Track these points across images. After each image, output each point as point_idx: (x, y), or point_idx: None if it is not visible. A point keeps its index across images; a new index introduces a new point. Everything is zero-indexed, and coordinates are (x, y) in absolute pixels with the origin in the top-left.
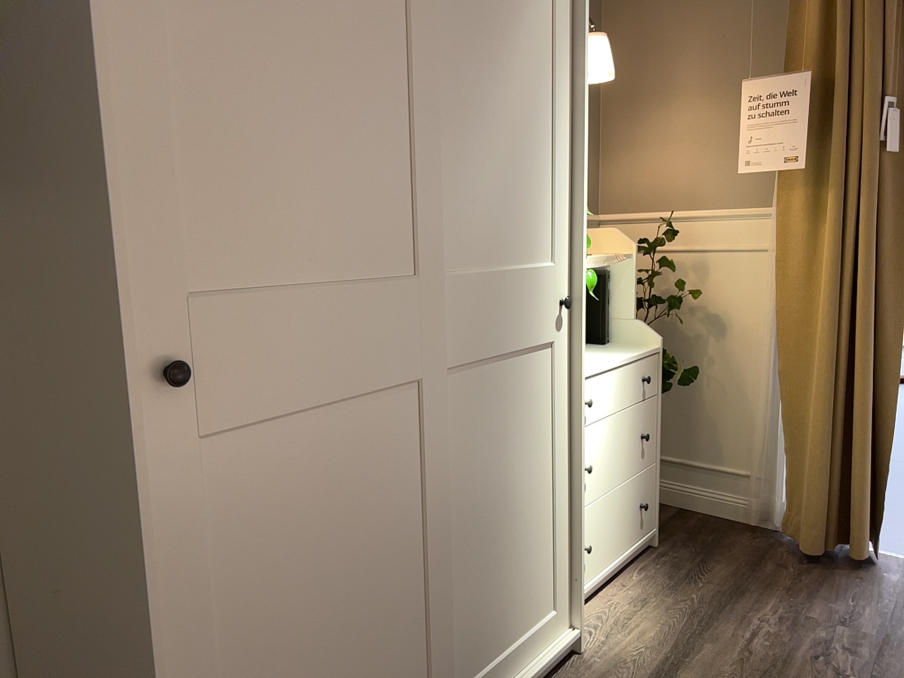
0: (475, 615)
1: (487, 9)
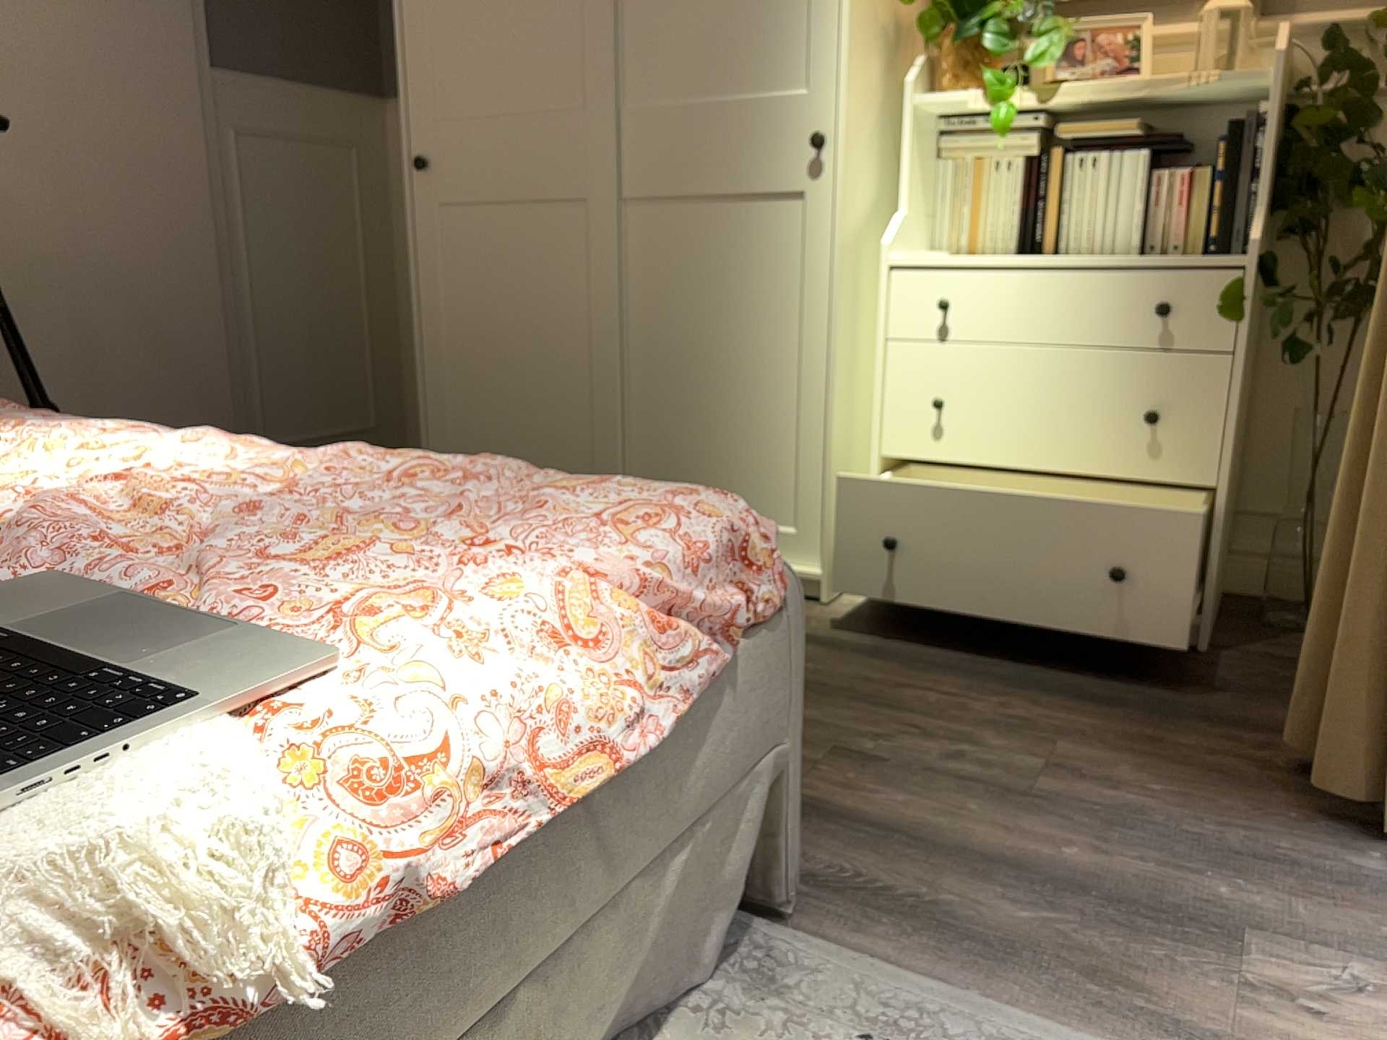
0: (663, 460)
1: None
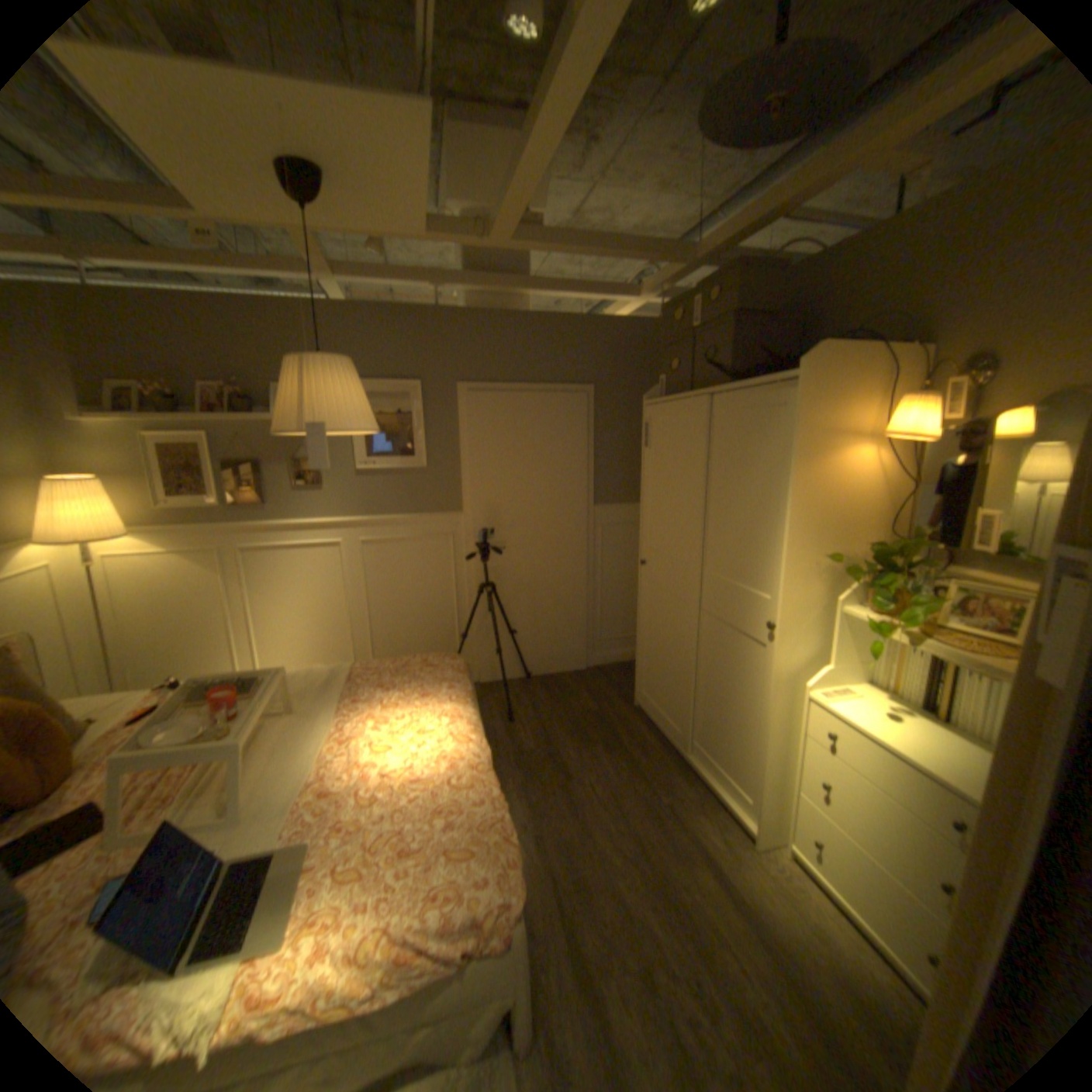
0: (707, 731)
1: (738, 451)
